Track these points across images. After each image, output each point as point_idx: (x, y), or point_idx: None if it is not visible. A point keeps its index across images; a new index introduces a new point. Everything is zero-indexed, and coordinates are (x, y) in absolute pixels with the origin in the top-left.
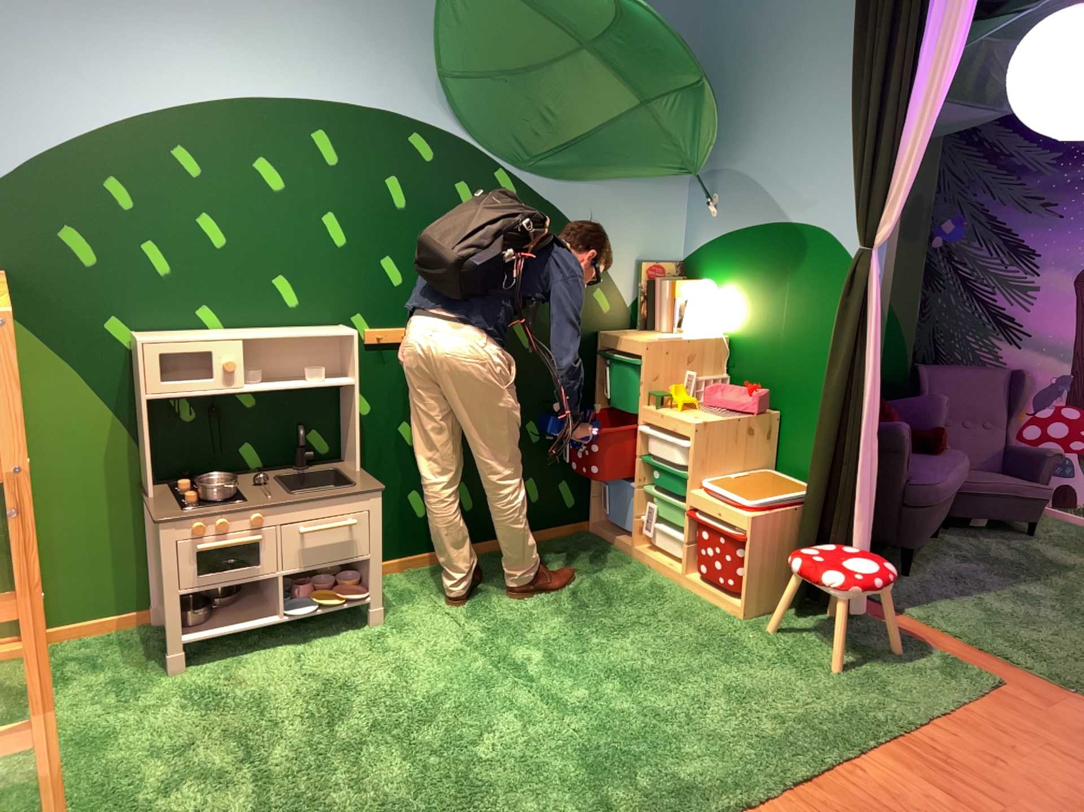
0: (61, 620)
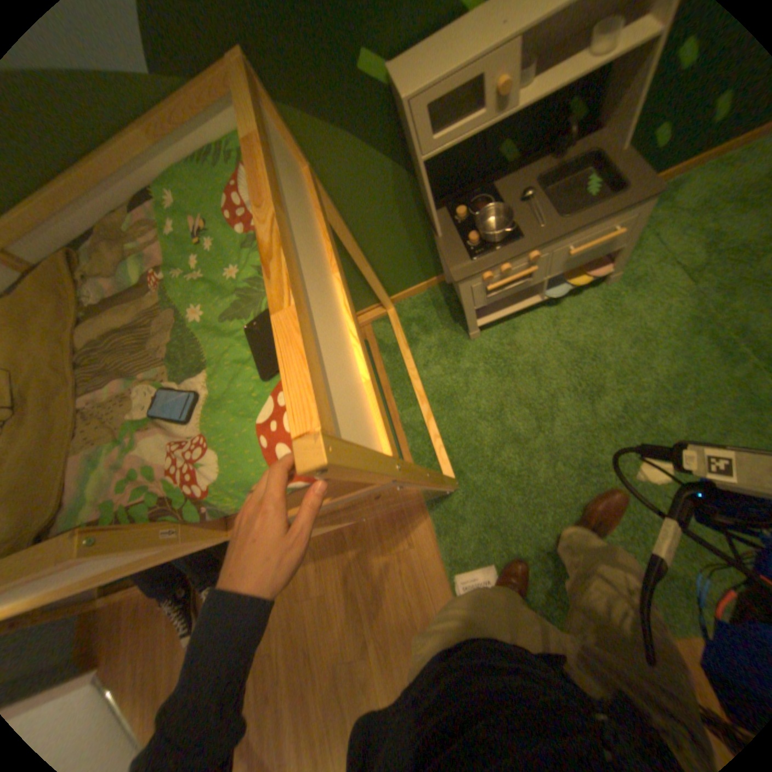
0: (392, 295)
